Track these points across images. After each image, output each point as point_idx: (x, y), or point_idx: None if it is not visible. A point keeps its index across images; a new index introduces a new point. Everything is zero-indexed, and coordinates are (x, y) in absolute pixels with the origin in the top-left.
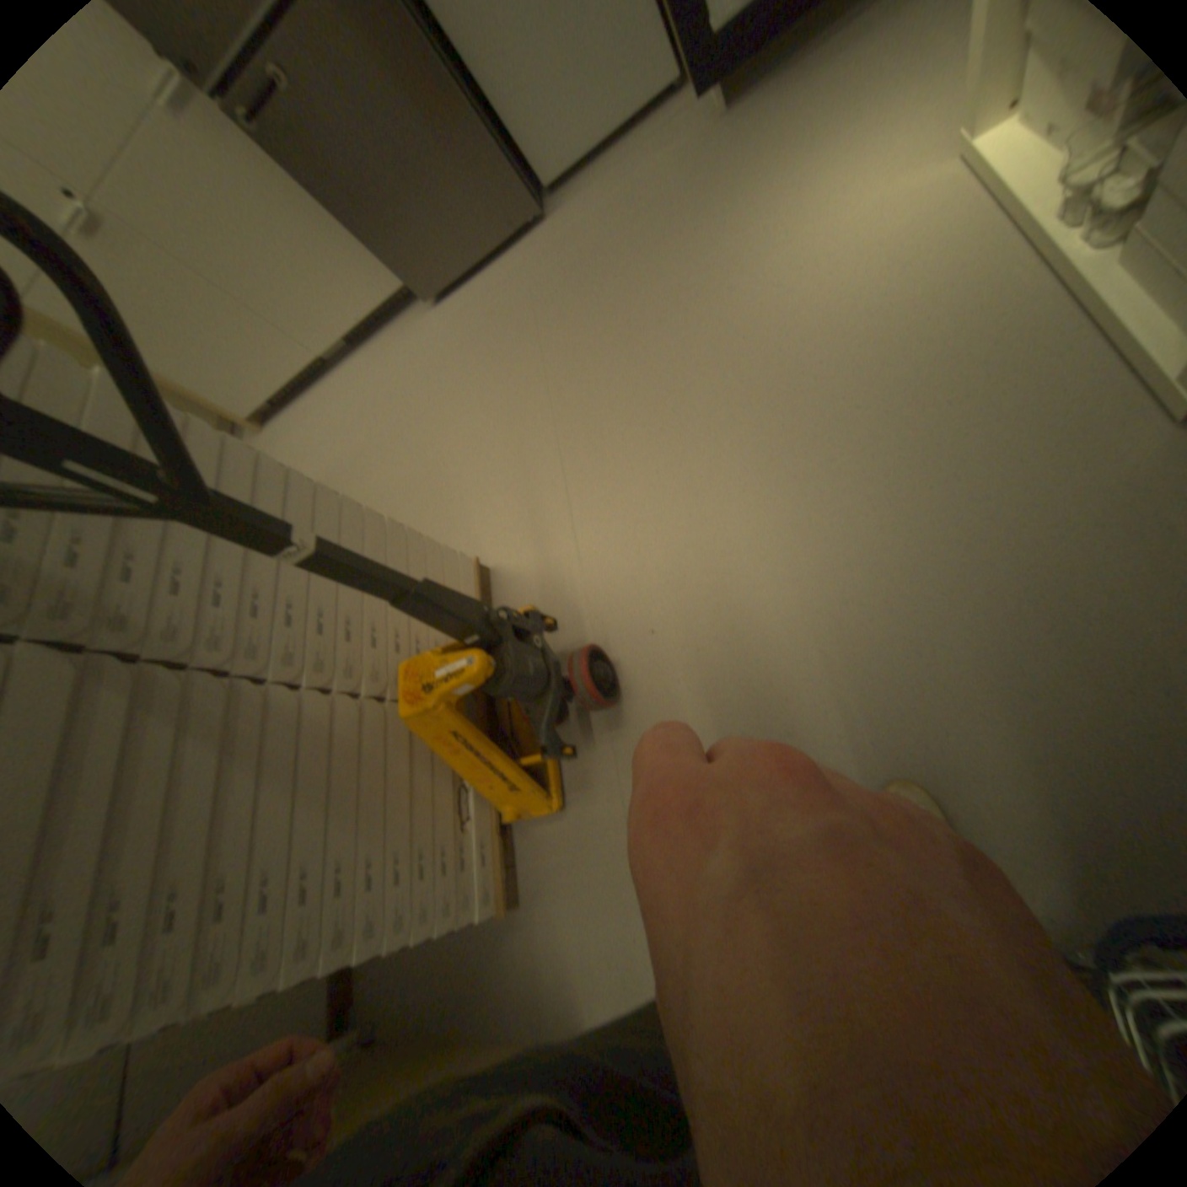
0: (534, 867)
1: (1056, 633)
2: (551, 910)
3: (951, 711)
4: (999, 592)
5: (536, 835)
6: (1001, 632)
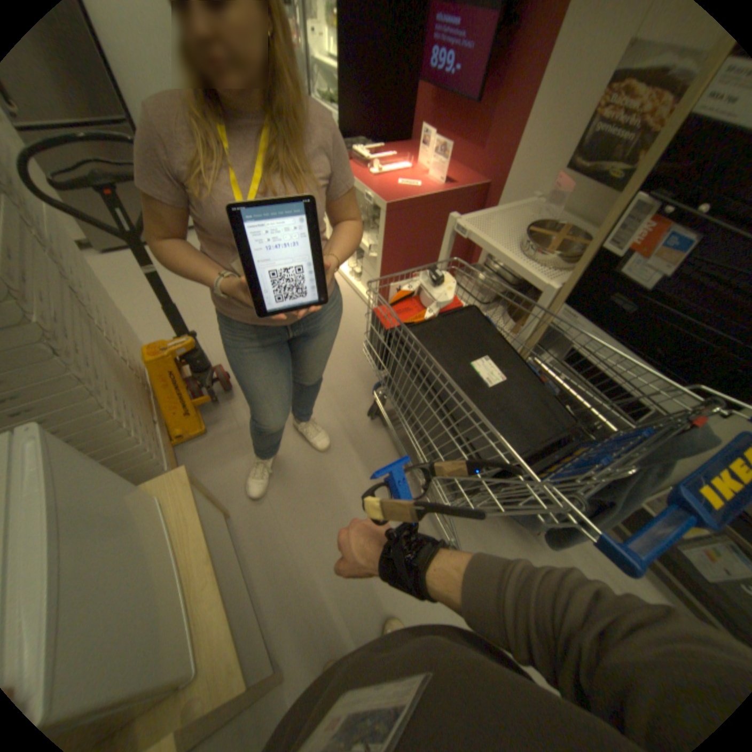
0: (188, 462)
1: (360, 356)
2: (200, 474)
3: (341, 374)
4: (348, 349)
5: (189, 449)
6: (349, 357)
